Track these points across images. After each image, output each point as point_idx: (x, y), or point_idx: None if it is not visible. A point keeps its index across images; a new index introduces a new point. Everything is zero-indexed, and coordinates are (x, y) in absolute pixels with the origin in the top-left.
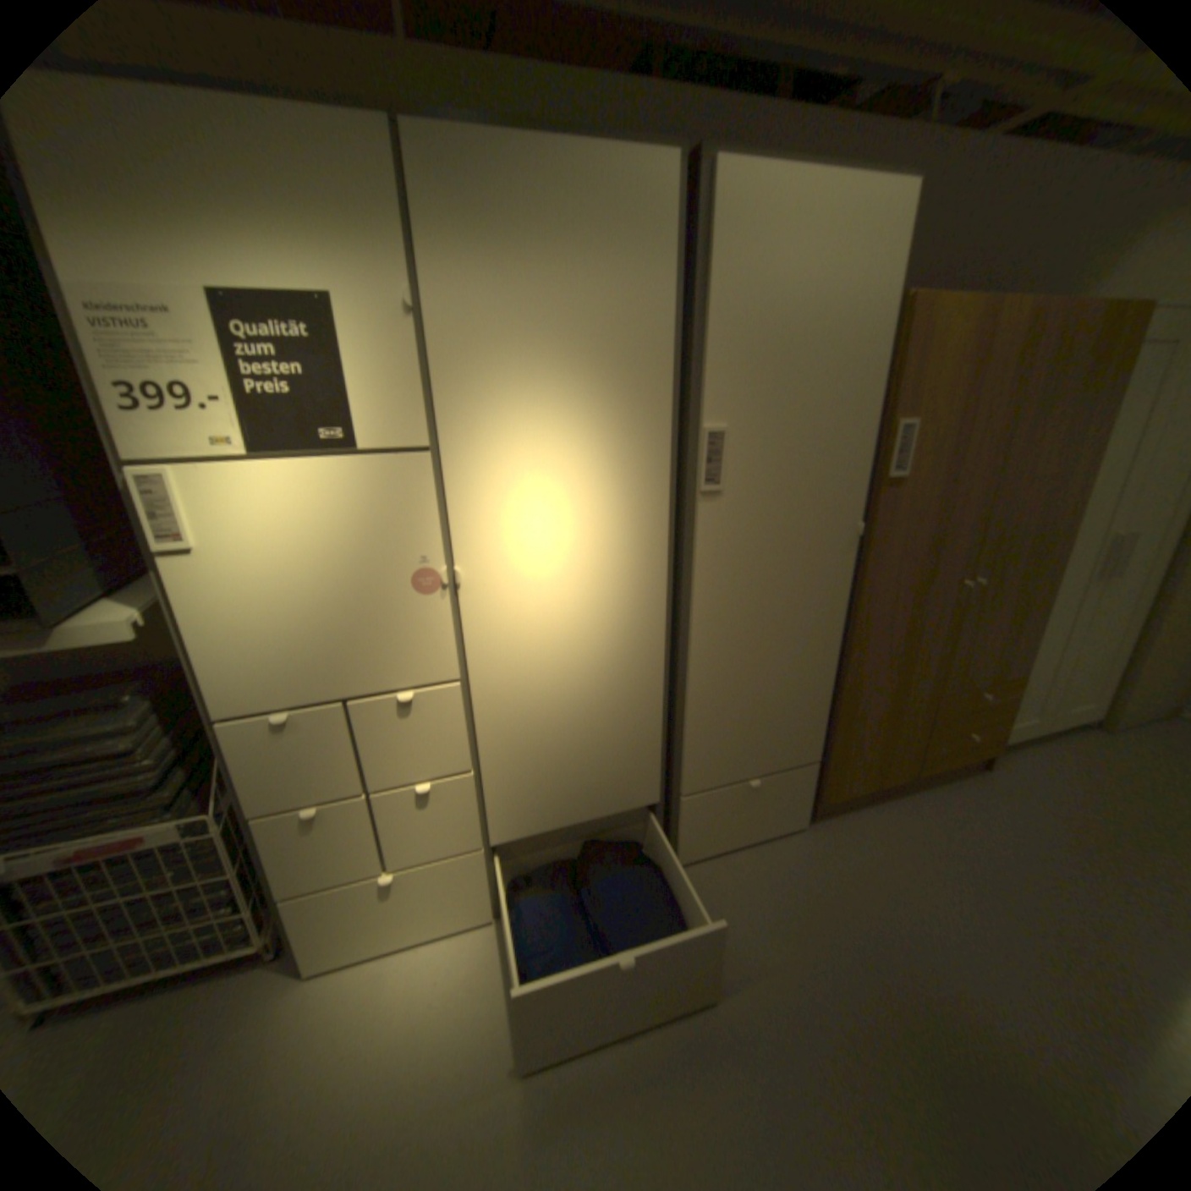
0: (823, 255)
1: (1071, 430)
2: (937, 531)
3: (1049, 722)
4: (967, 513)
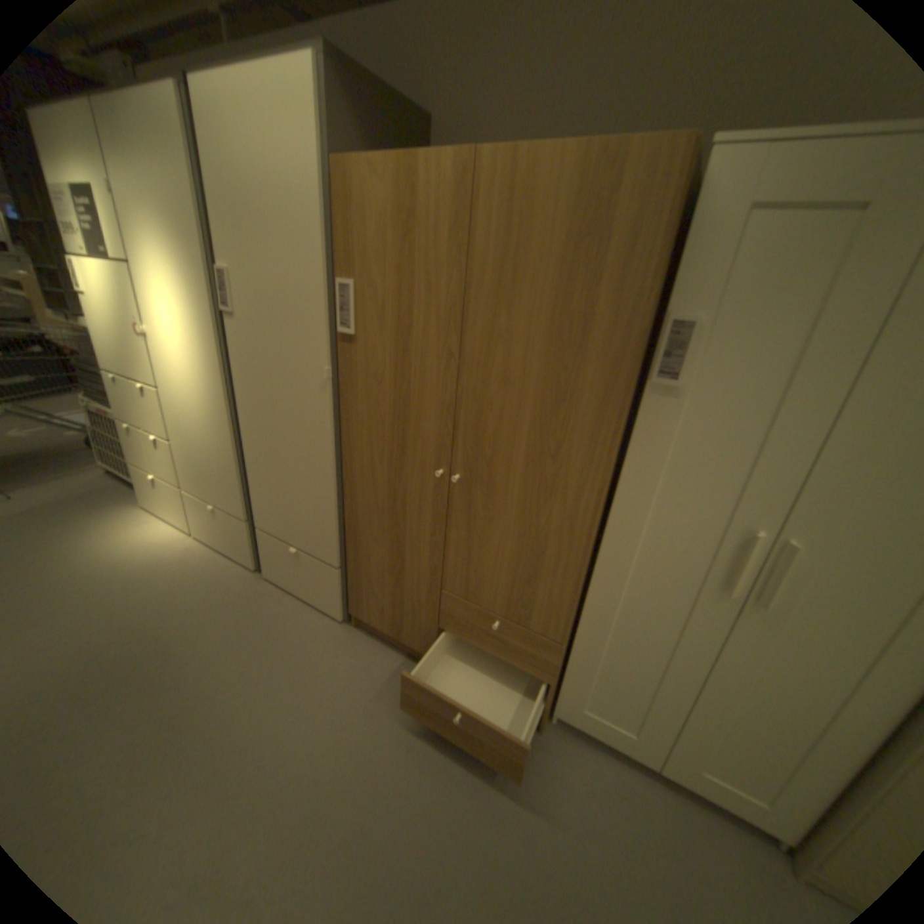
0: (255, 135)
1: (555, 324)
2: (397, 399)
3: (653, 750)
4: (427, 391)
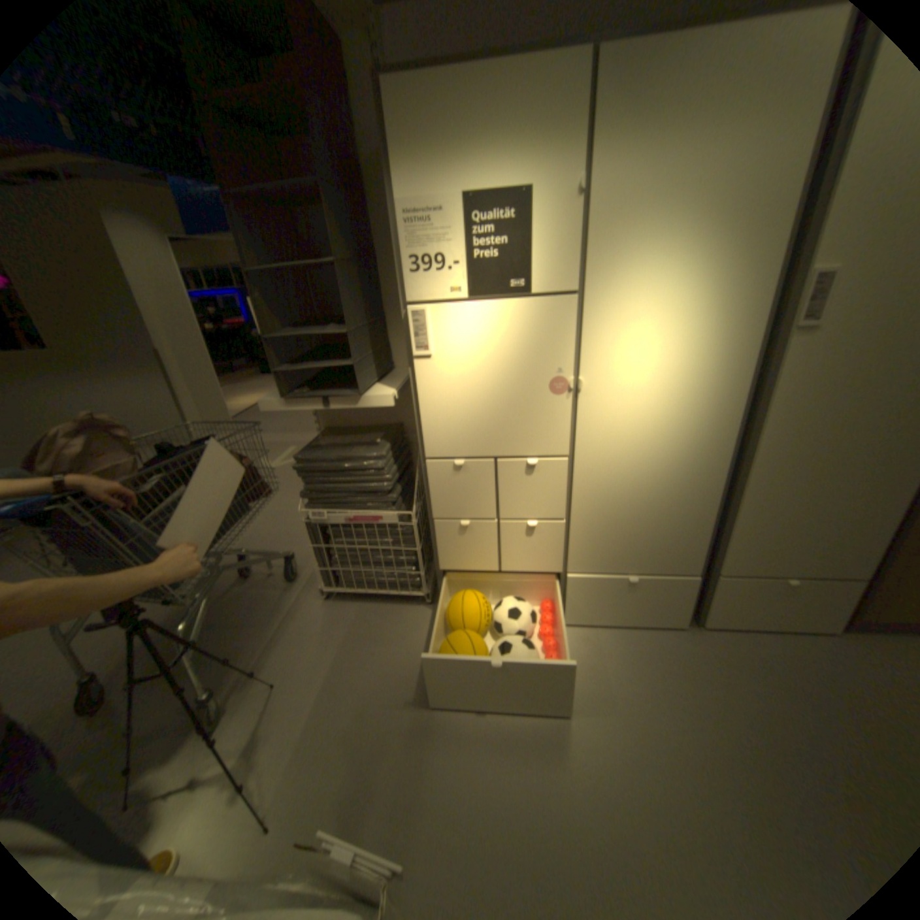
0: None
1: None
2: None
3: None
4: None
